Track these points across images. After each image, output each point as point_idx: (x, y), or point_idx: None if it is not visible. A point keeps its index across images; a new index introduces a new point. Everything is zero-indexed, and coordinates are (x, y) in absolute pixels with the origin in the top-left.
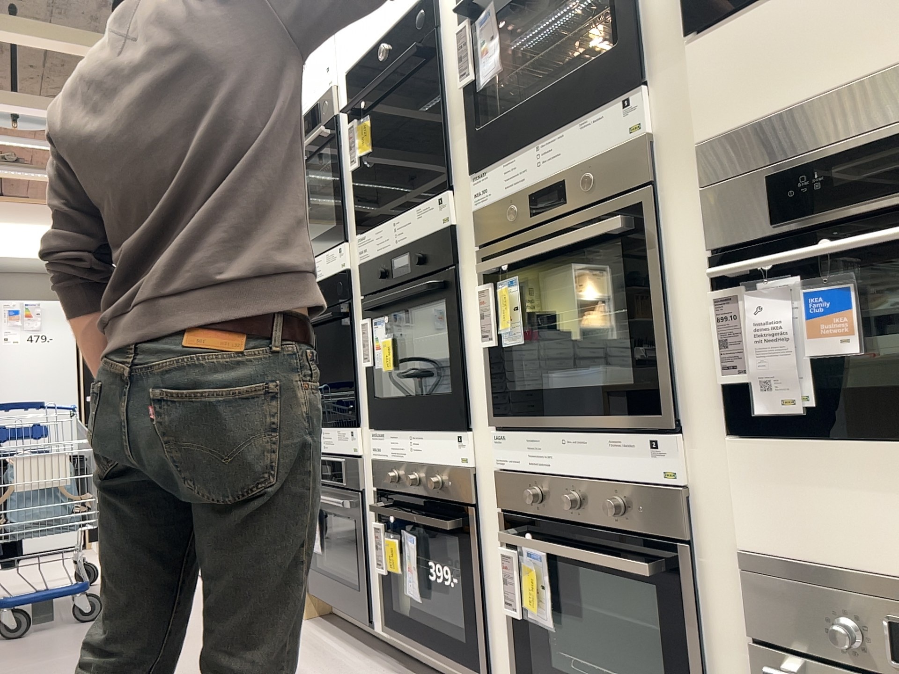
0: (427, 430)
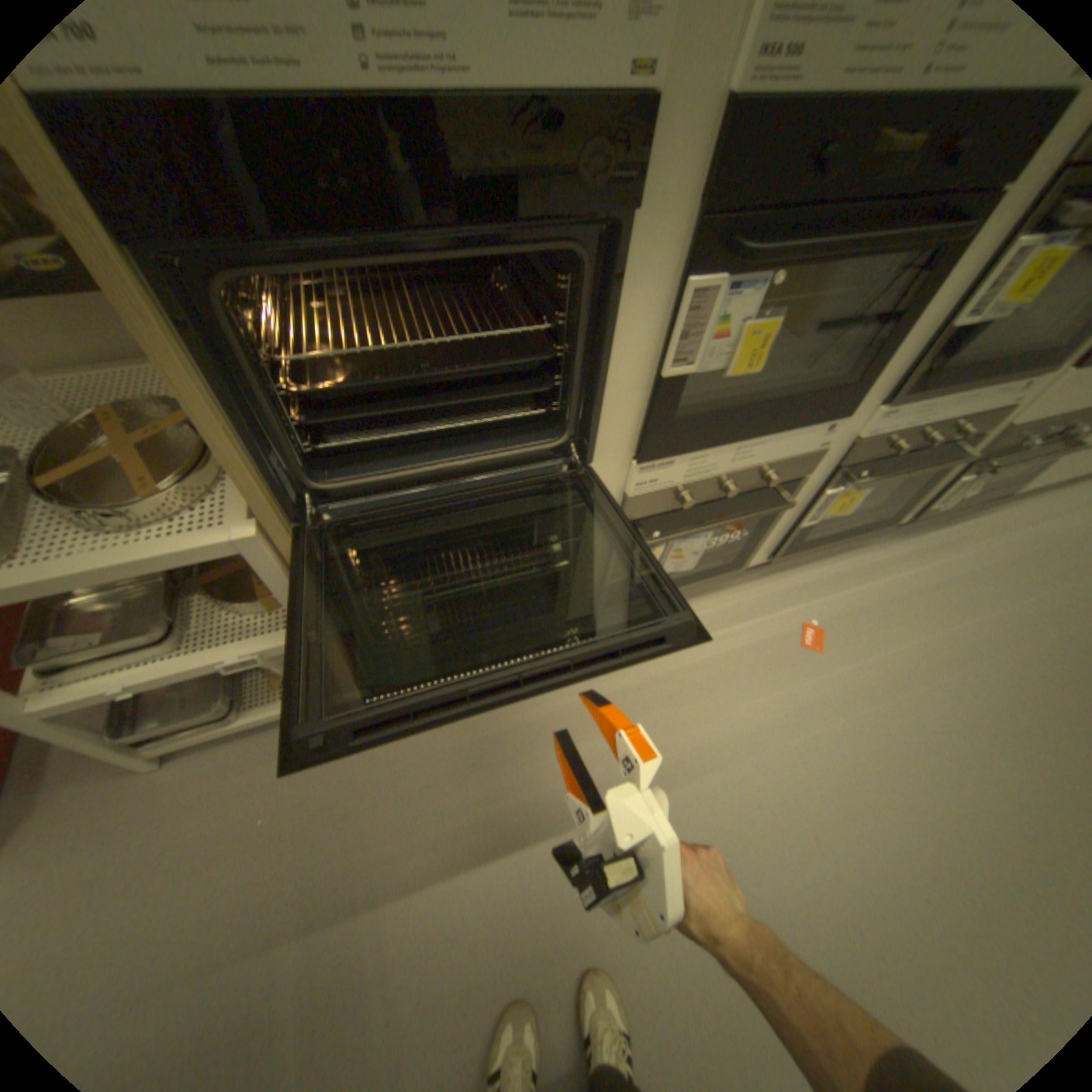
0: (780, 429)
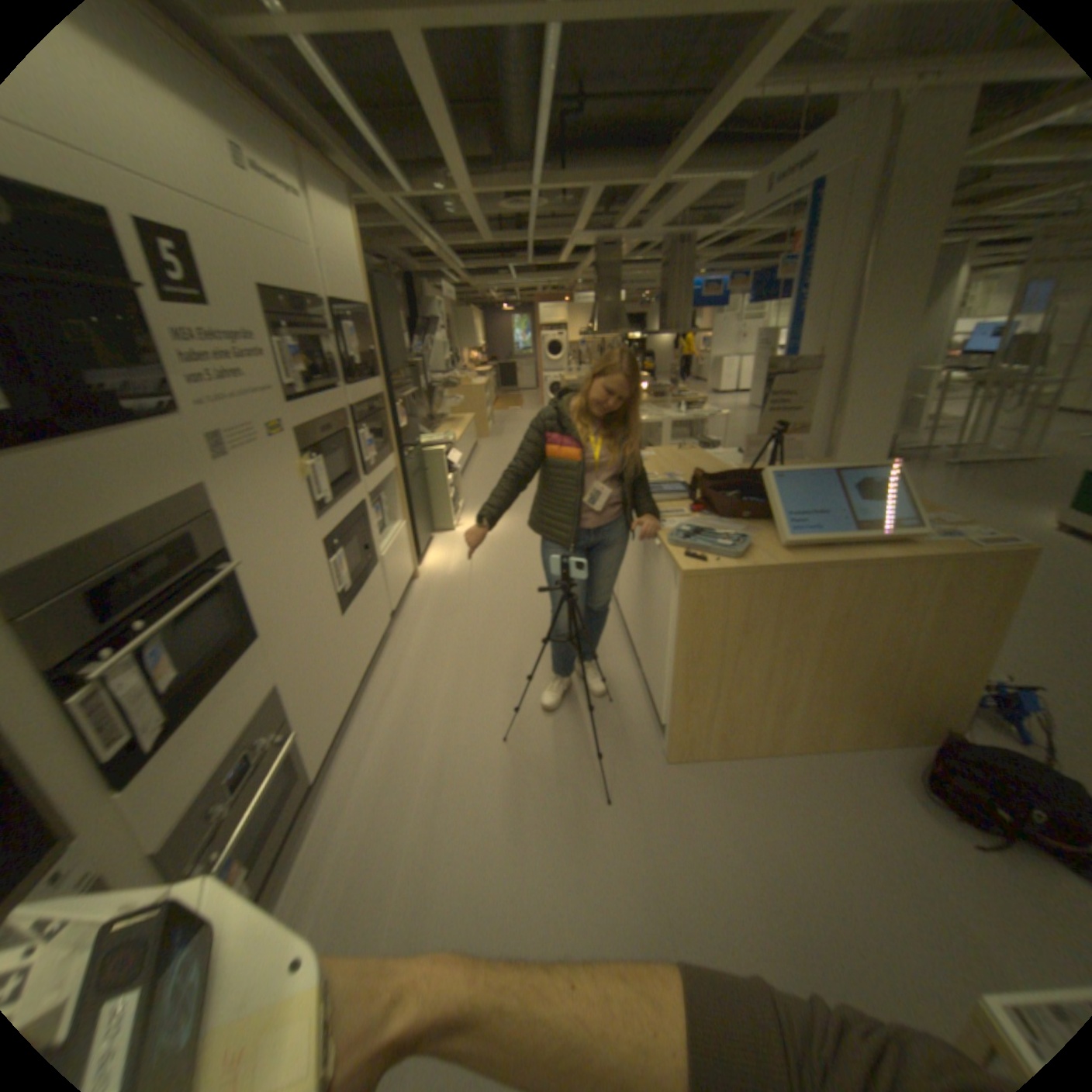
0: None
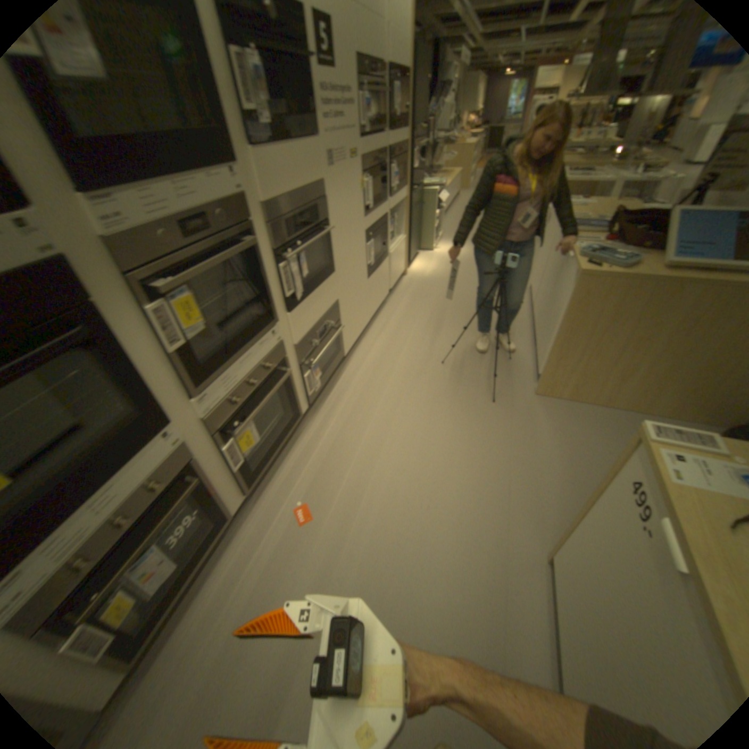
0: (116, 469)
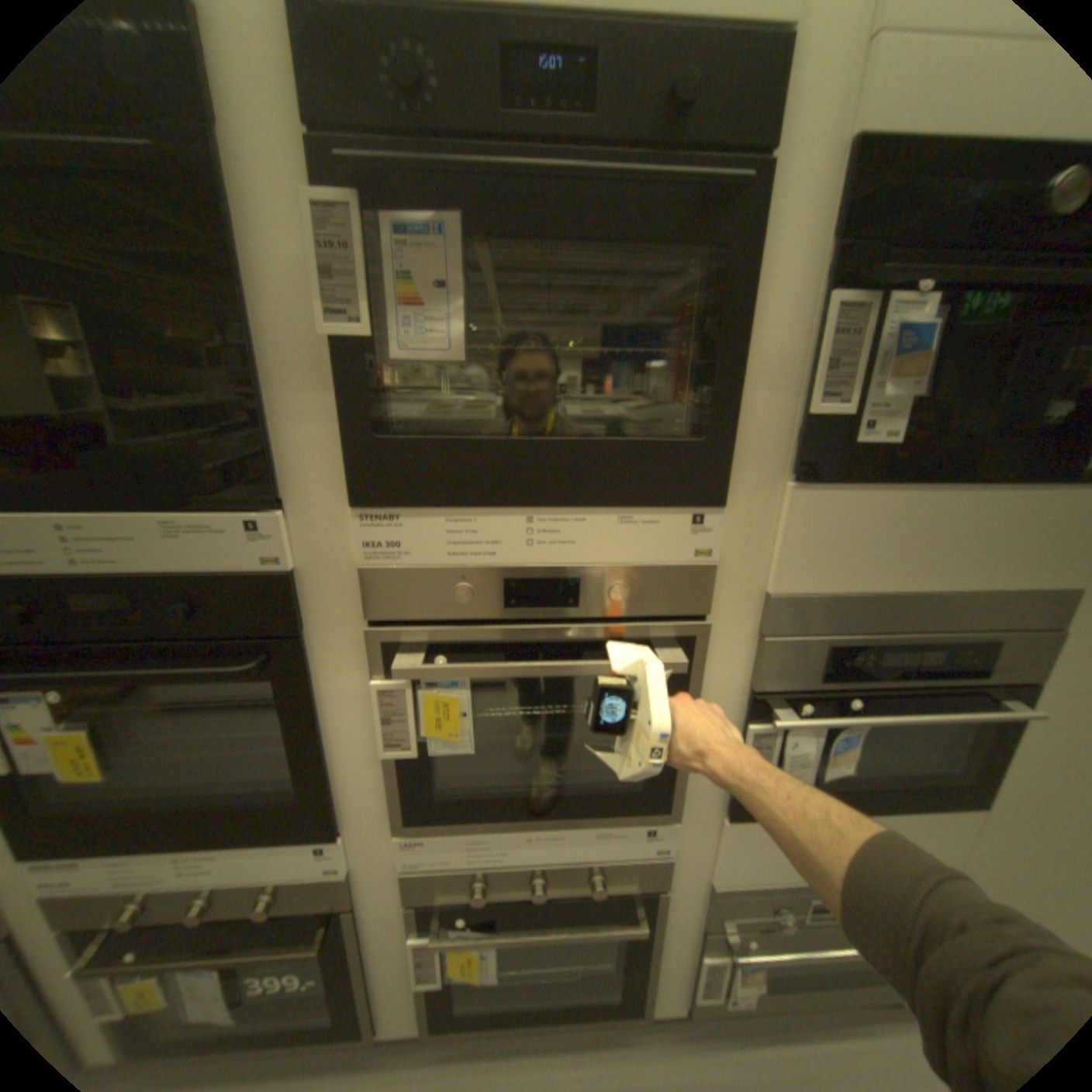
0: (227, 846)
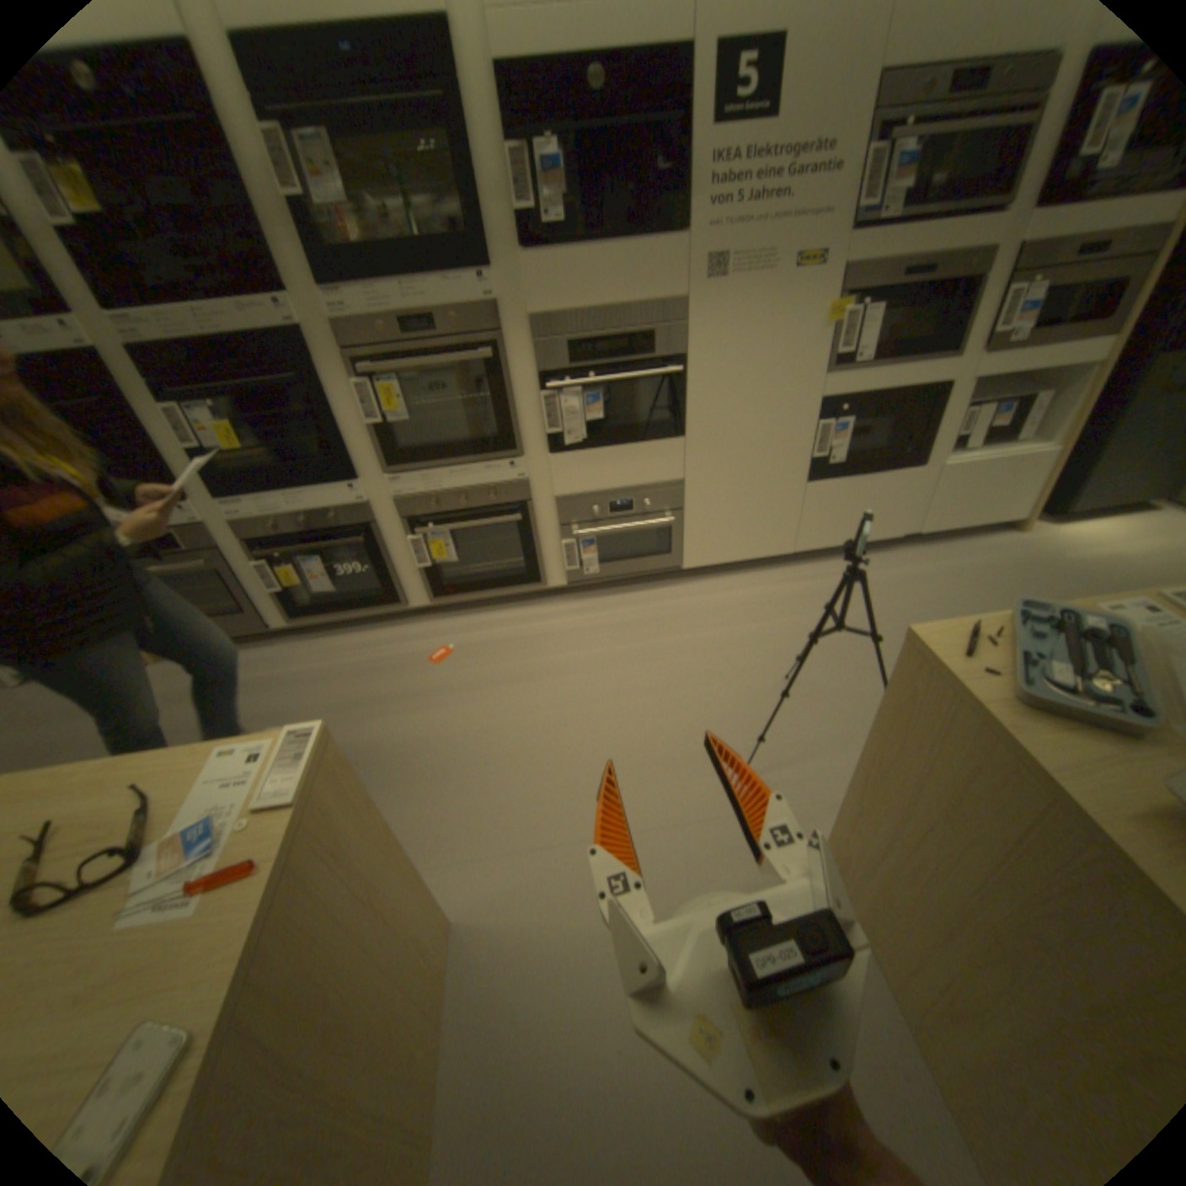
0: (306, 488)
